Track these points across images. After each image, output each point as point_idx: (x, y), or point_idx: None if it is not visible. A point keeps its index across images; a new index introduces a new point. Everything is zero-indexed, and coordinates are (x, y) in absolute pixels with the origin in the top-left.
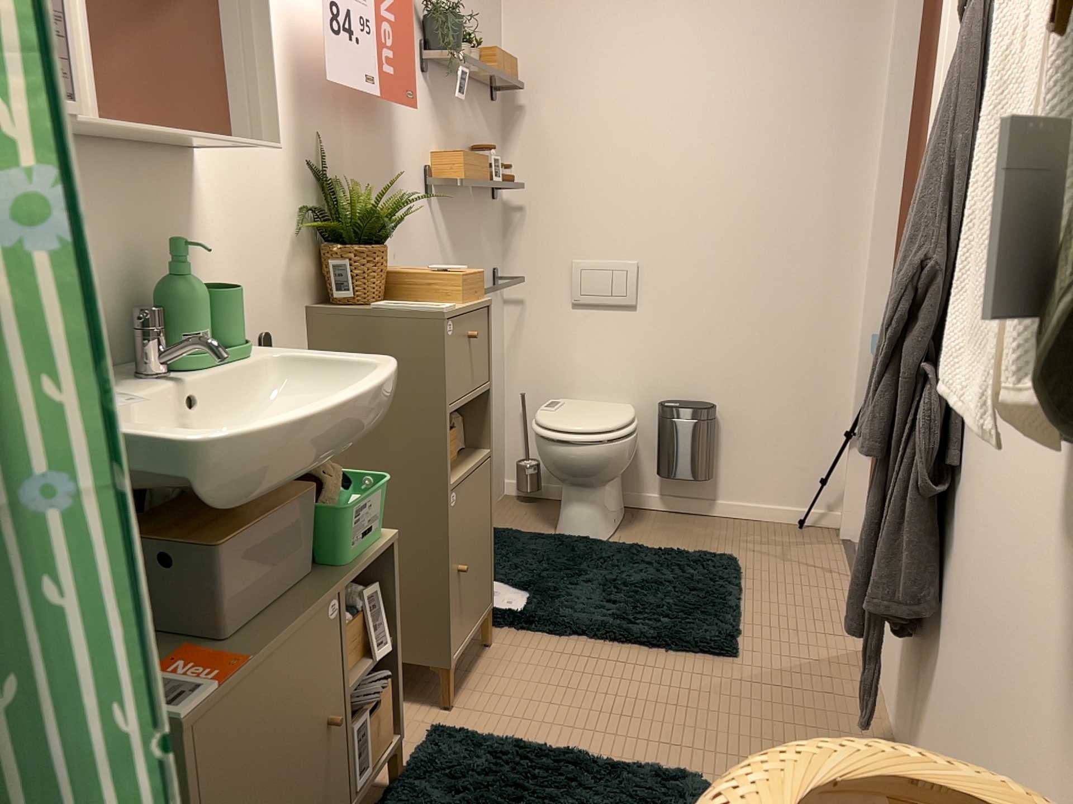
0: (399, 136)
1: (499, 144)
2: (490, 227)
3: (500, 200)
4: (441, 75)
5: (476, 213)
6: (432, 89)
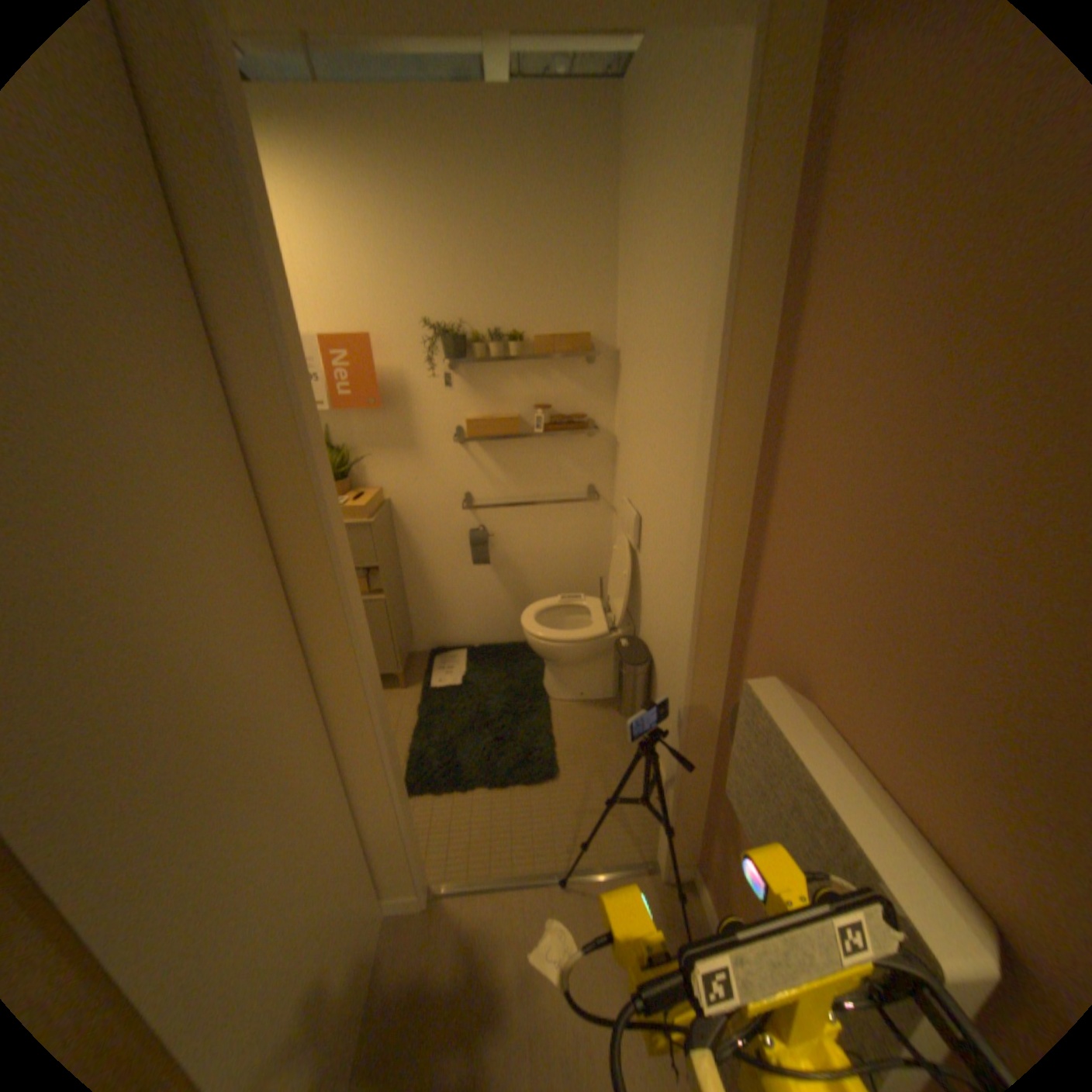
0: (416, 413)
1: (606, 393)
2: (581, 457)
3: (606, 436)
4: (480, 364)
5: (552, 449)
6: (465, 376)
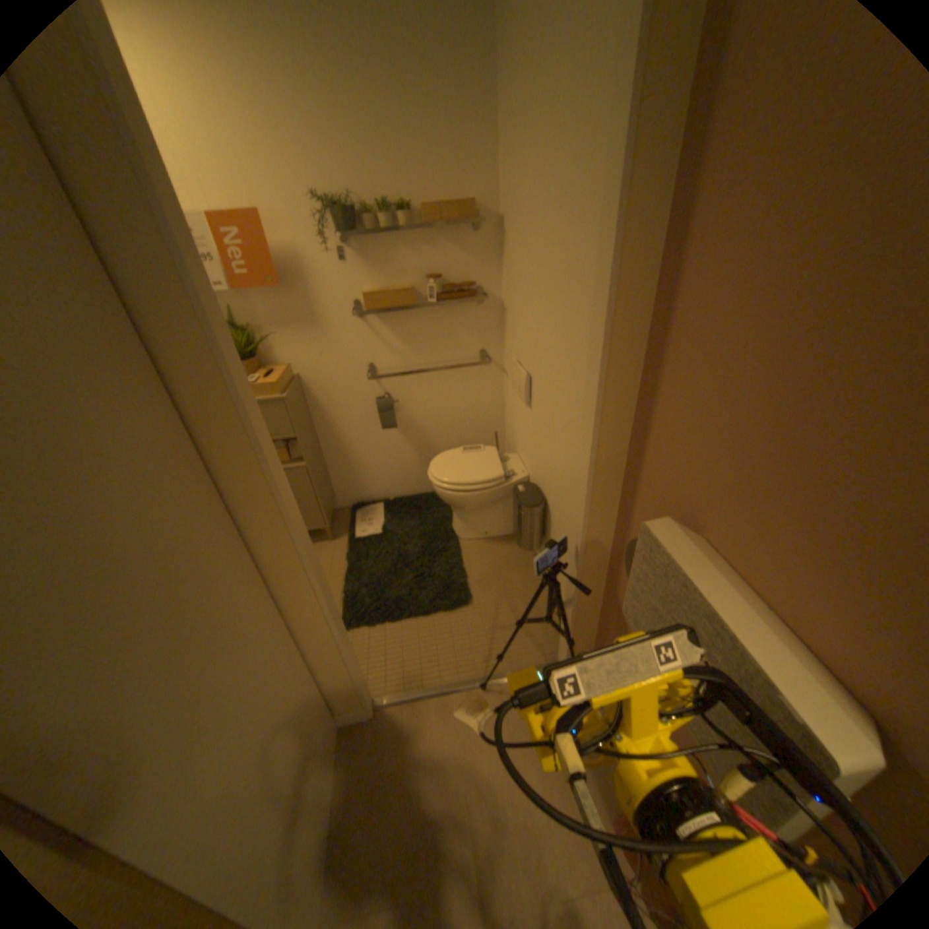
0: (314, 289)
1: (492, 260)
2: (472, 324)
3: (494, 302)
4: (370, 236)
5: (445, 317)
6: (357, 250)
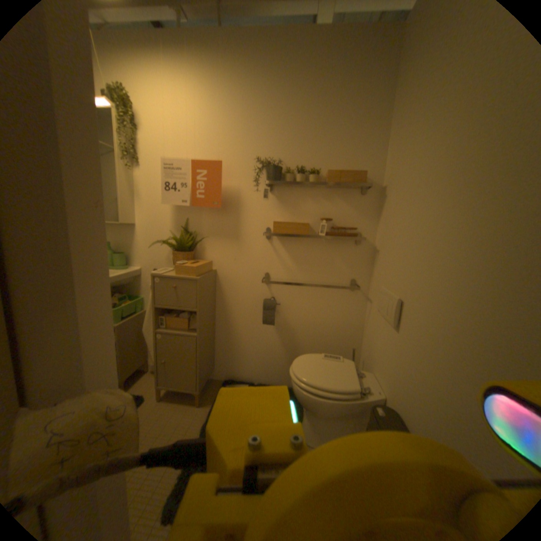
0: (243, 214)
1: (374, 213)
2: (350, 256)
3: (370, 243)
4: (289, 187)
5: (329, 248)
6: (278, 194)
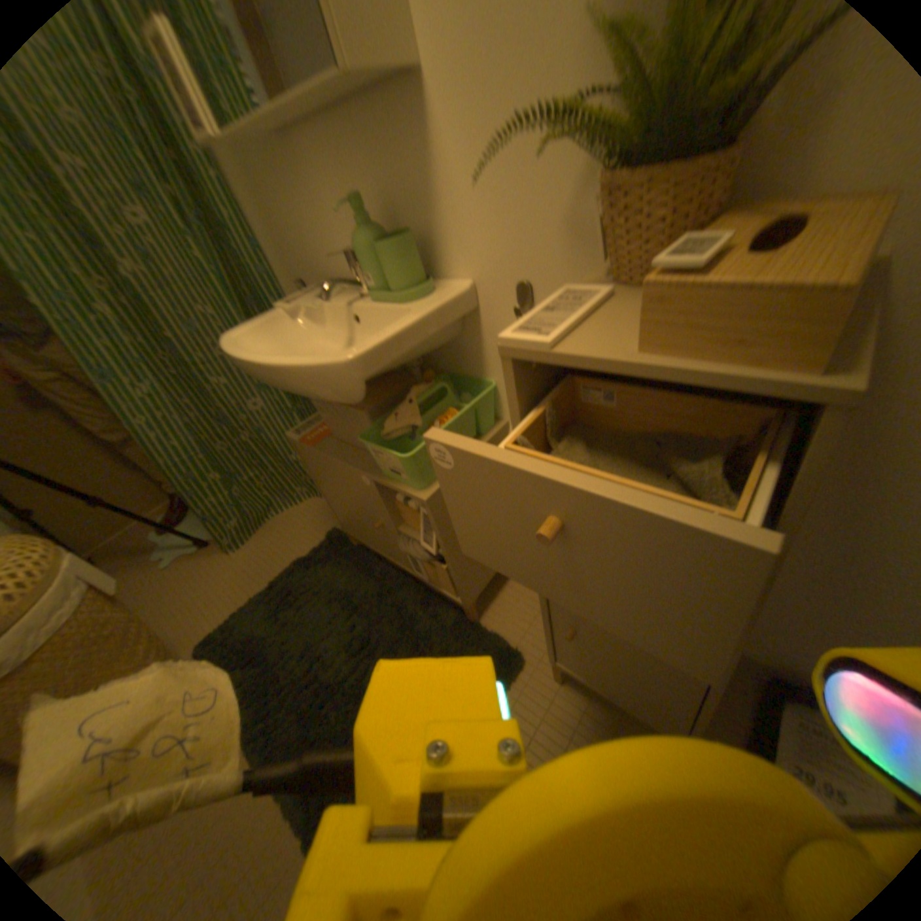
0: None
1: None
2: None
3: None
4: None
5: None
6: None
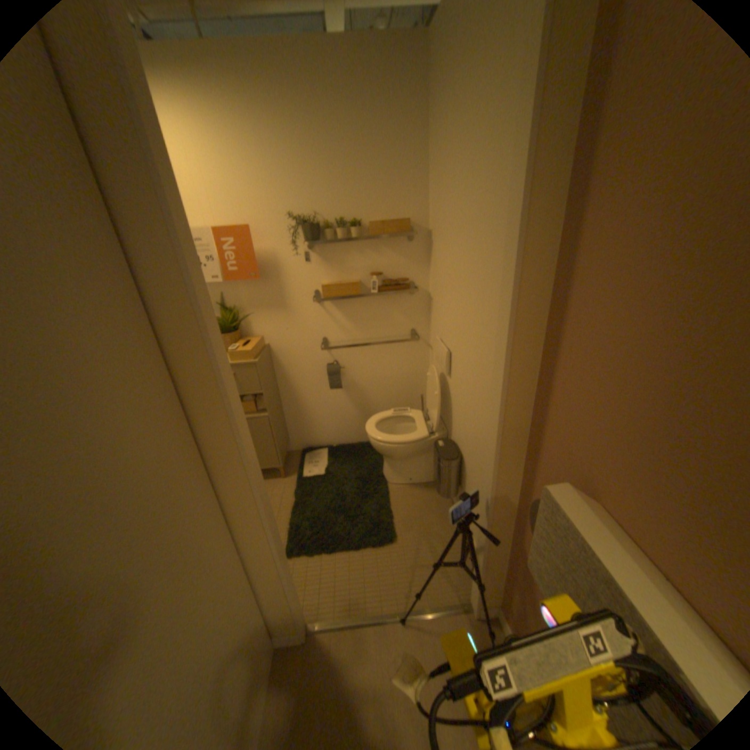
0: (285, 281)
1: (422, 262)
2: (405, 309)
3: (422, 293)
4: (330, 244)
5: (384, 304)
6: (319, 254)
